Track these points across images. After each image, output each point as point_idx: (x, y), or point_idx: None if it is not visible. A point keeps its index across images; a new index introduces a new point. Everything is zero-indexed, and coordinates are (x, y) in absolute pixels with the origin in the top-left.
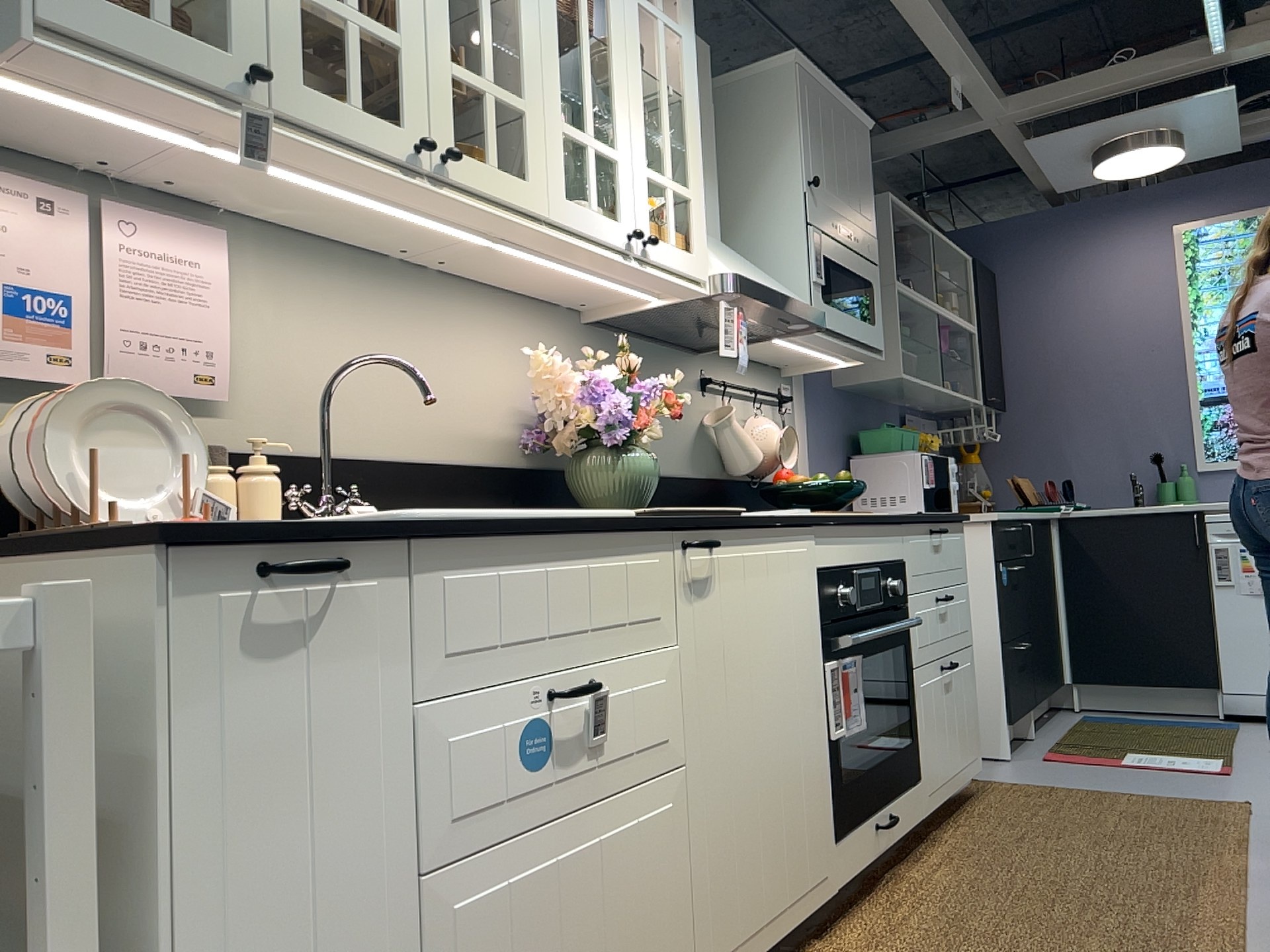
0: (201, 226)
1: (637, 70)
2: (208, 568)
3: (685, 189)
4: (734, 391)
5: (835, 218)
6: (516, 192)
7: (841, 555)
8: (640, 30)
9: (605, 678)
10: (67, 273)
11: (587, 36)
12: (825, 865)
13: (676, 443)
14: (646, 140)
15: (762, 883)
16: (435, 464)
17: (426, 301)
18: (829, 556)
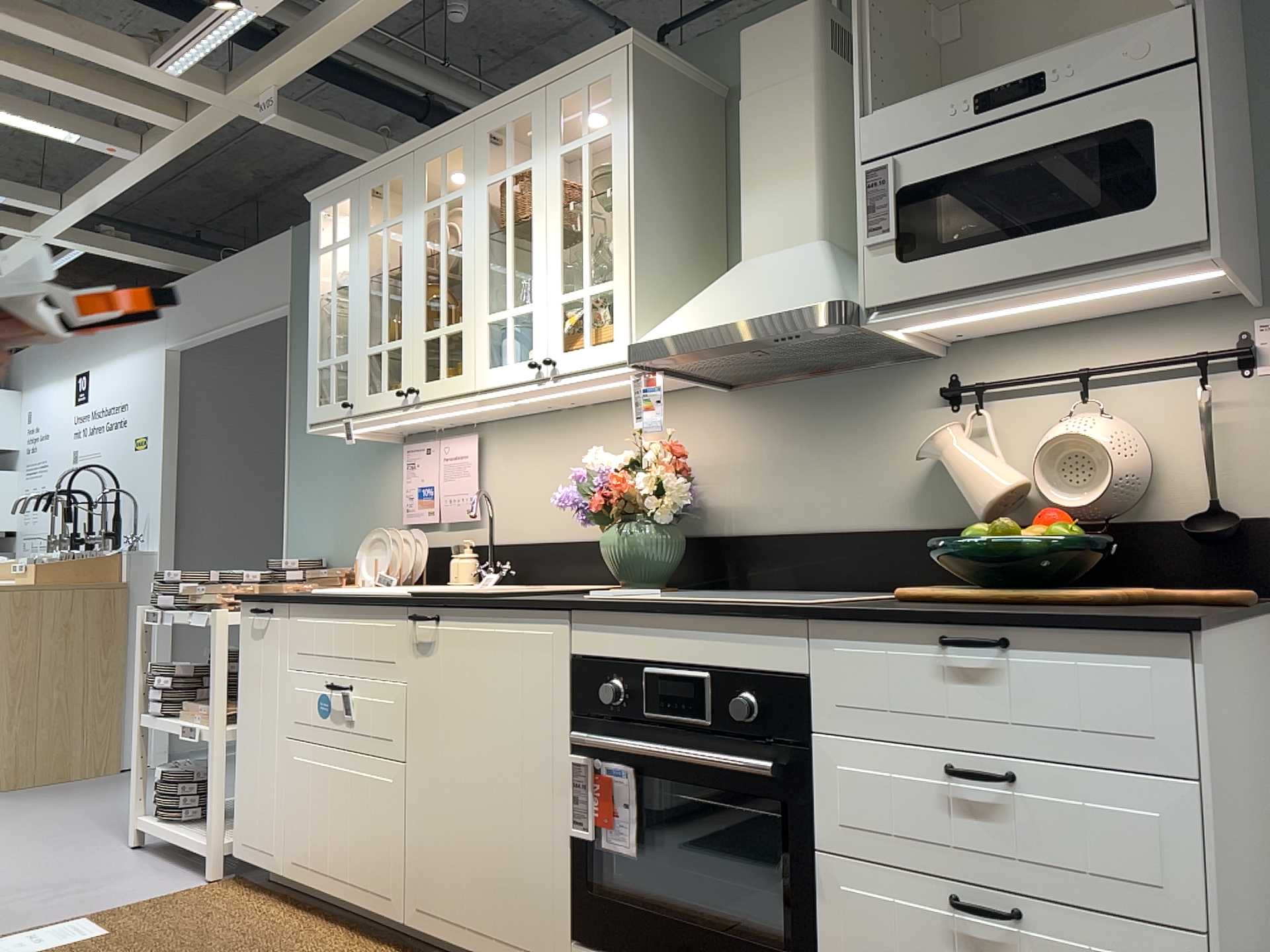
0: (467, 435)
1: (554, 217)
2: (249, 608)
3: (602, 284)
4: (1037, 386)
5: (951, 99)
6: (453, 385)
7: (618, 646)
8: (559, 178)
9: (359, 686)
10: (431, 476)
11: (509, 233)
12: (547, 946)
13: (875, 487)
14: (560, 271)
15: (465, 894)
16: (581, 541)
17: (582, 428)
18: (593, 645)
